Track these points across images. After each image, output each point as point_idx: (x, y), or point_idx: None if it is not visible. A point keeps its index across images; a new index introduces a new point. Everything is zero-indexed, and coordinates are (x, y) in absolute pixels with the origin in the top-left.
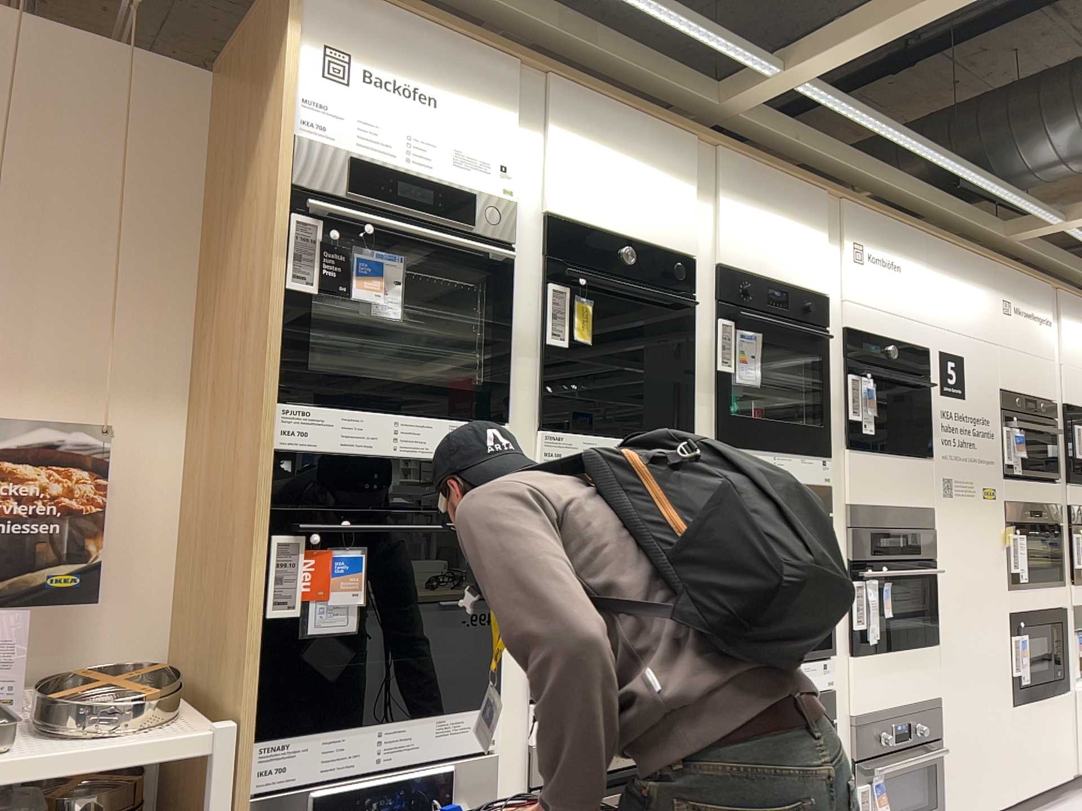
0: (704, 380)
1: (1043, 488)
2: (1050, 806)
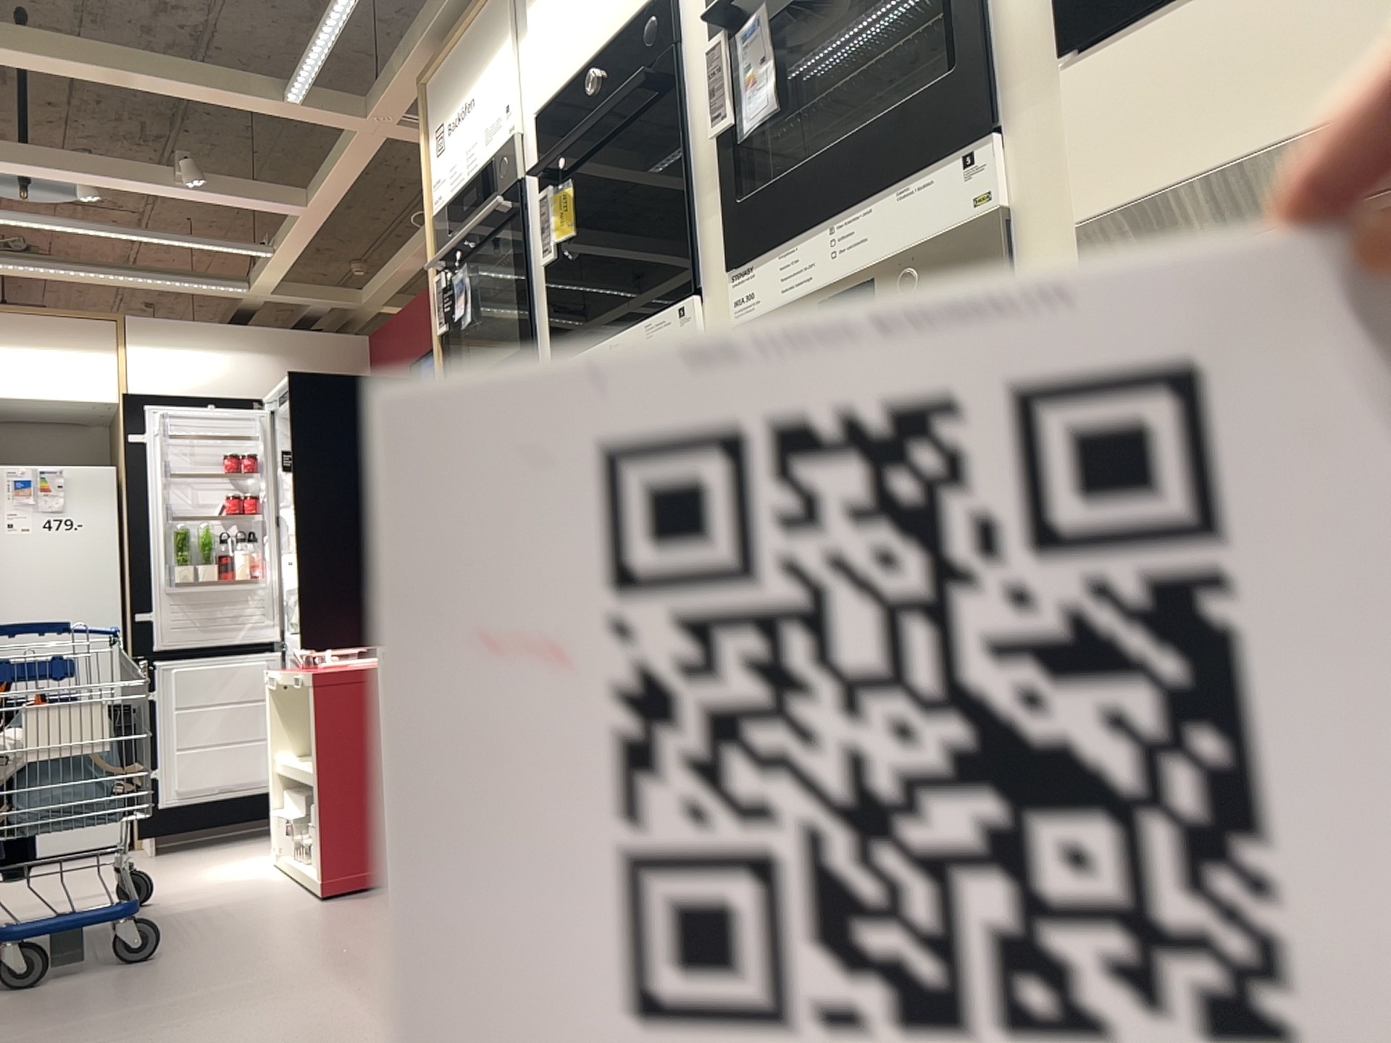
0: (708, 171)
1: None
2: None
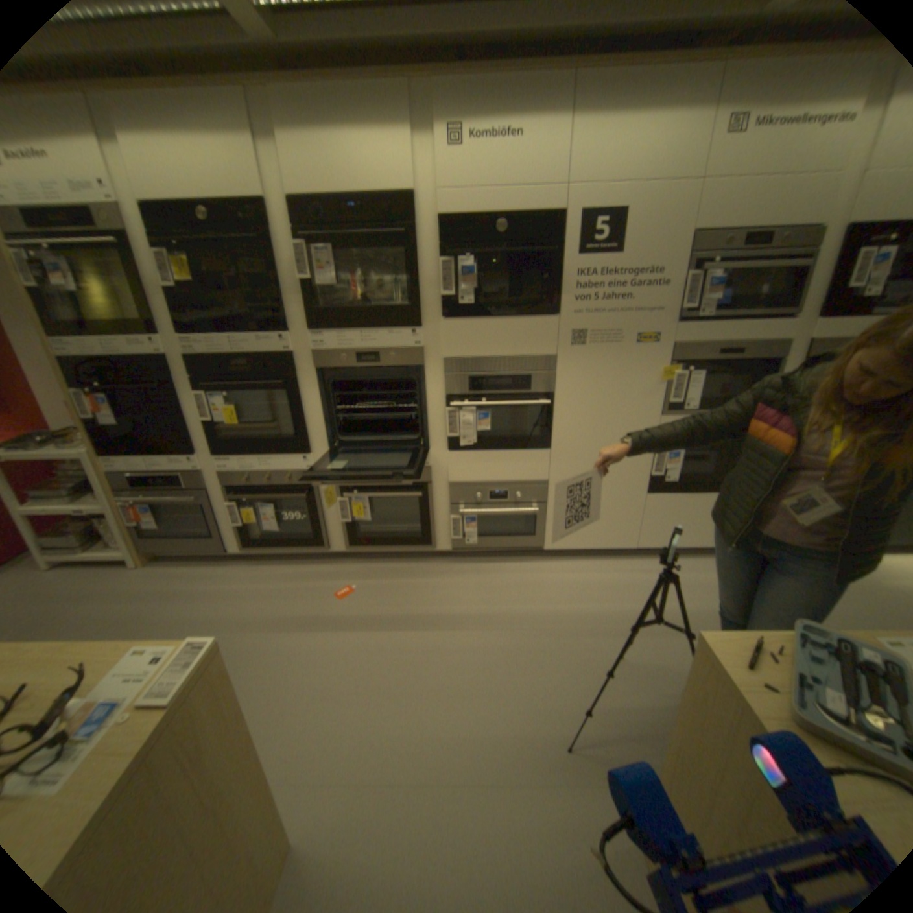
0: (291, 288)
1: (761, 326)
2: (692, 558)
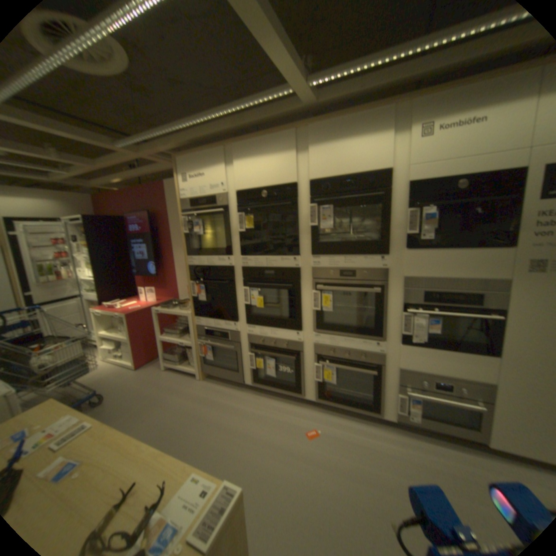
0: (304, 230)
1: None
2: None
